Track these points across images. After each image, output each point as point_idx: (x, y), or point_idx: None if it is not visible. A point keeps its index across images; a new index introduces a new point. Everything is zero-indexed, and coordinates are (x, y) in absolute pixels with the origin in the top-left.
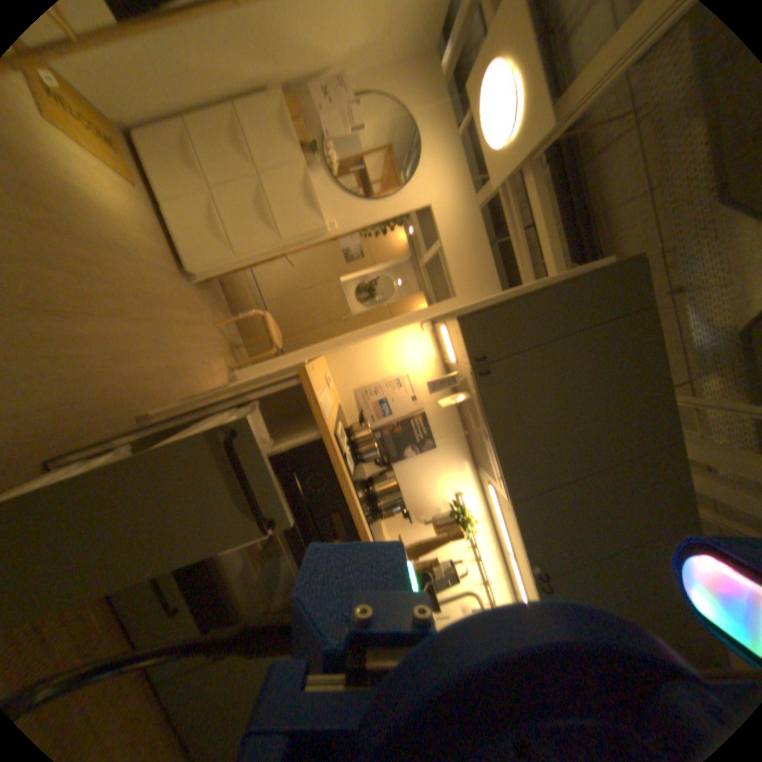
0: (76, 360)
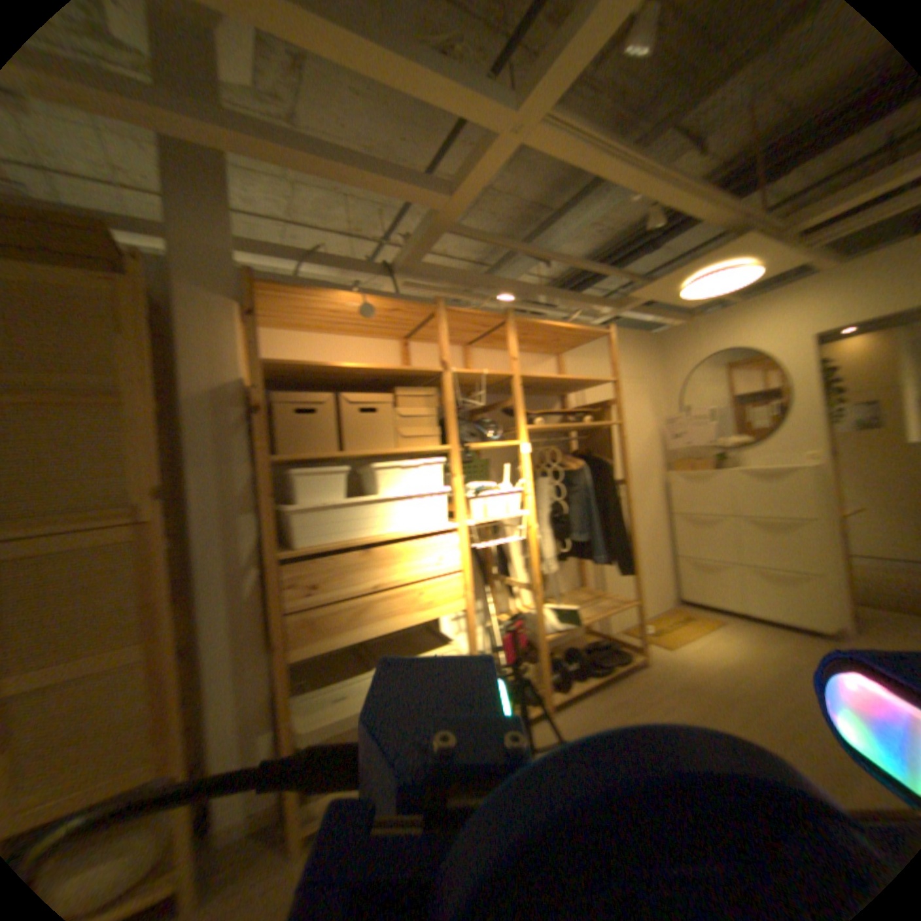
0: None
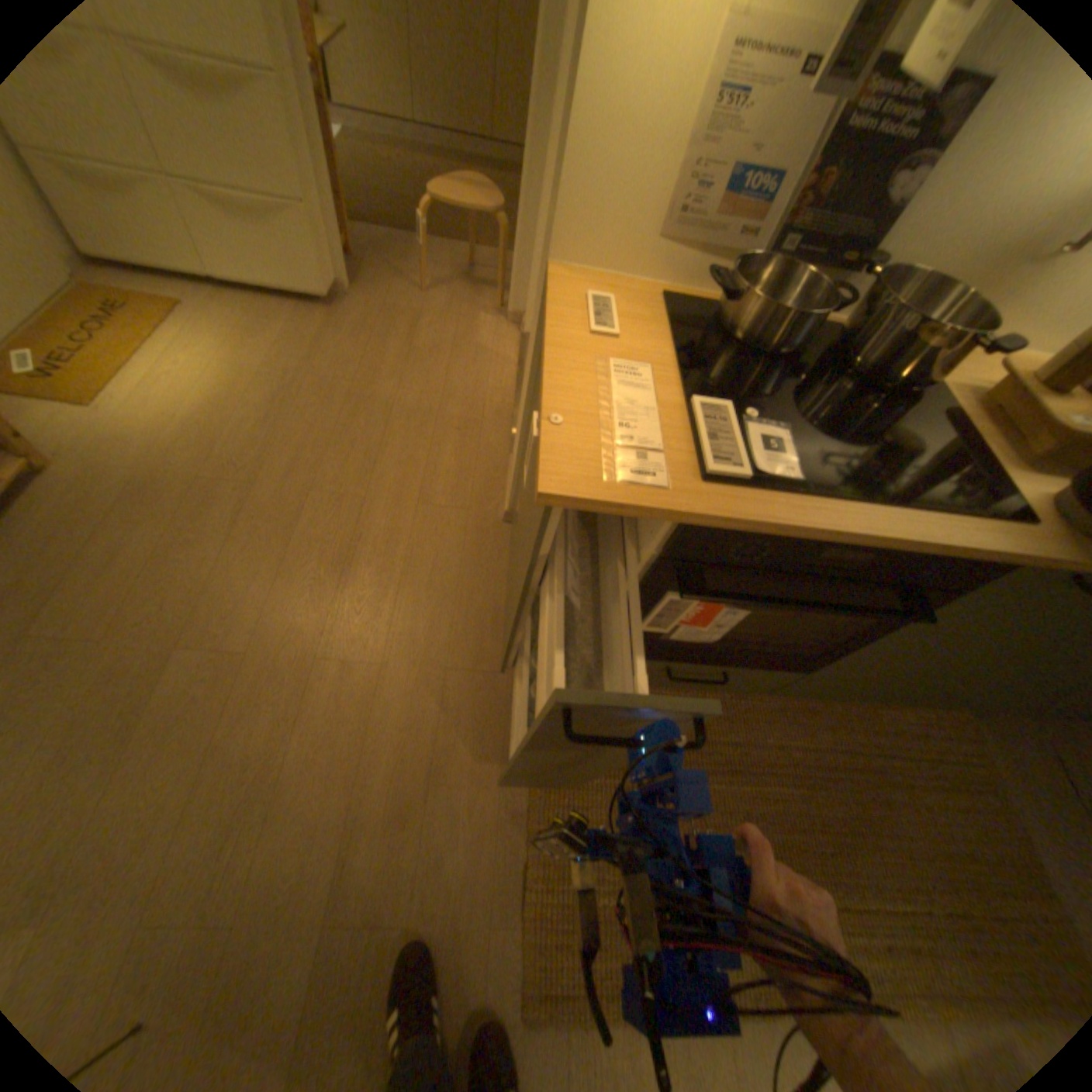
0: (417, 554)
